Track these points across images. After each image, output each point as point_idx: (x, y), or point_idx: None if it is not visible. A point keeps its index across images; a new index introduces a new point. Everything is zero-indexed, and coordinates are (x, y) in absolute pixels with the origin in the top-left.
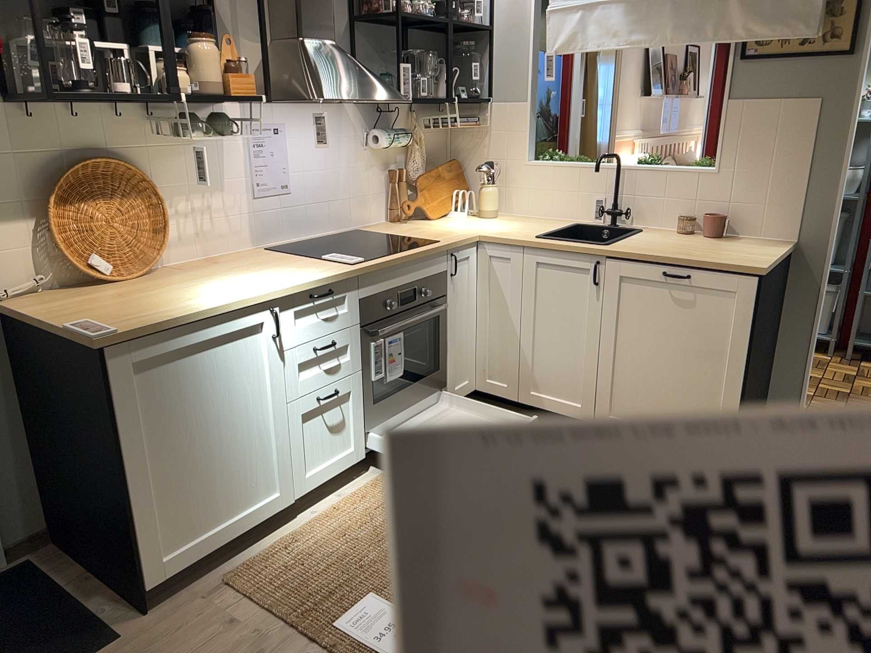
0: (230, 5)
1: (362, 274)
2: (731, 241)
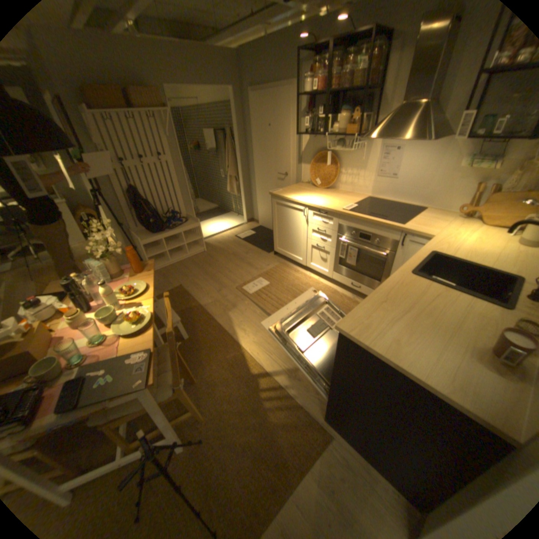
0: (392, 86)
1: (340, 213)
2: (481, 362)
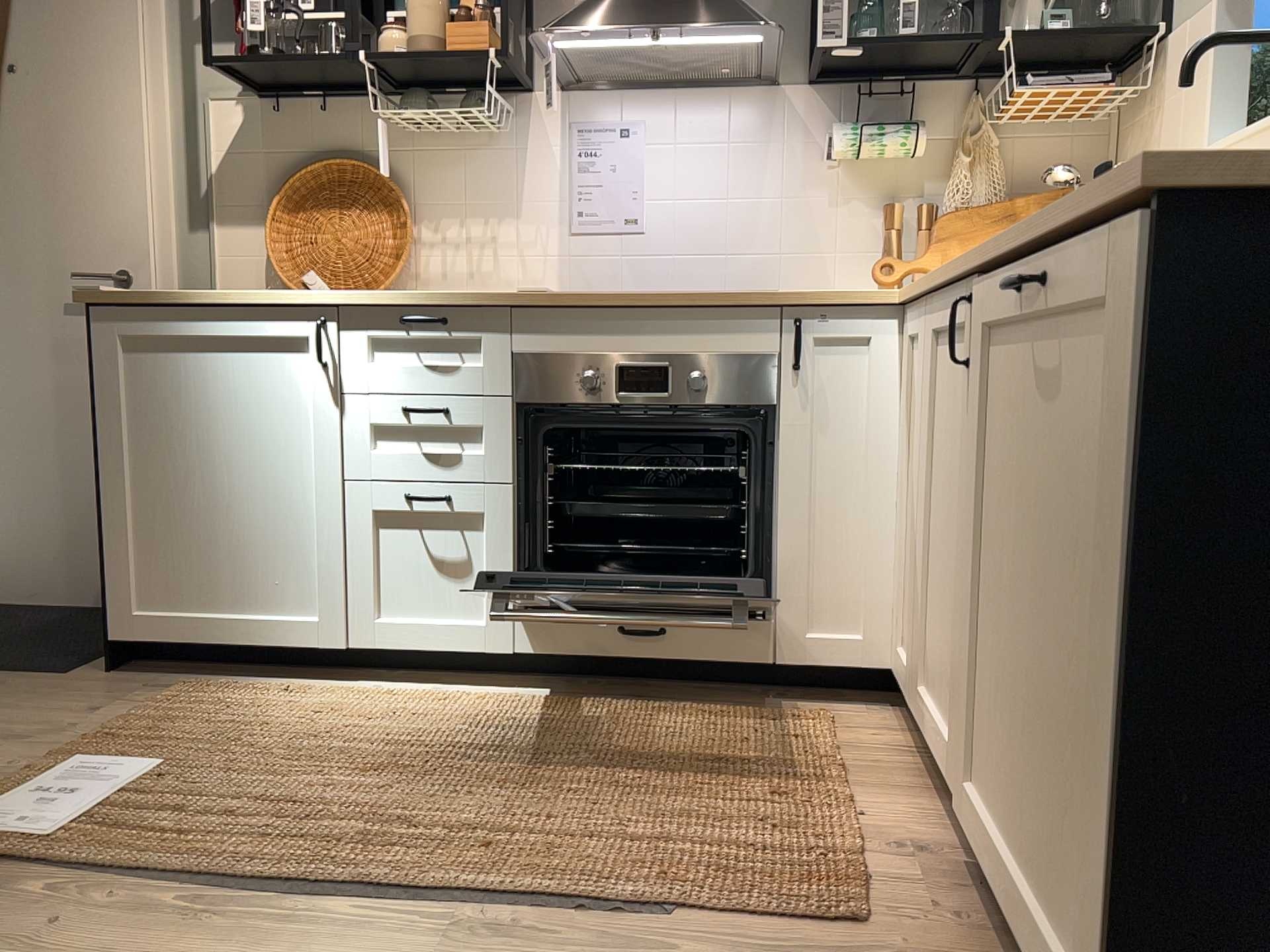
0: None
1: (515, 305)
2: None
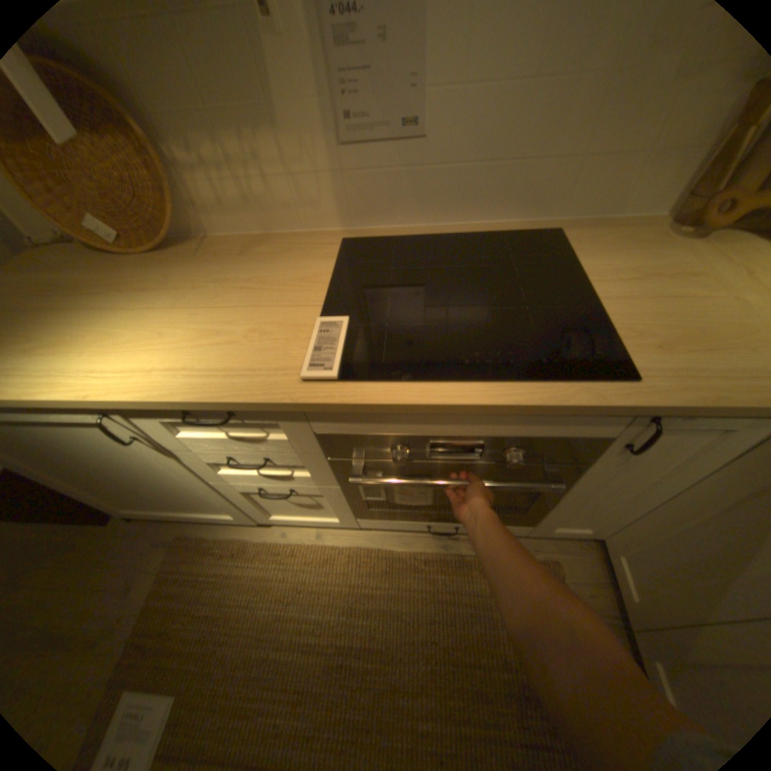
0: None
1: (306, 407)
2: None
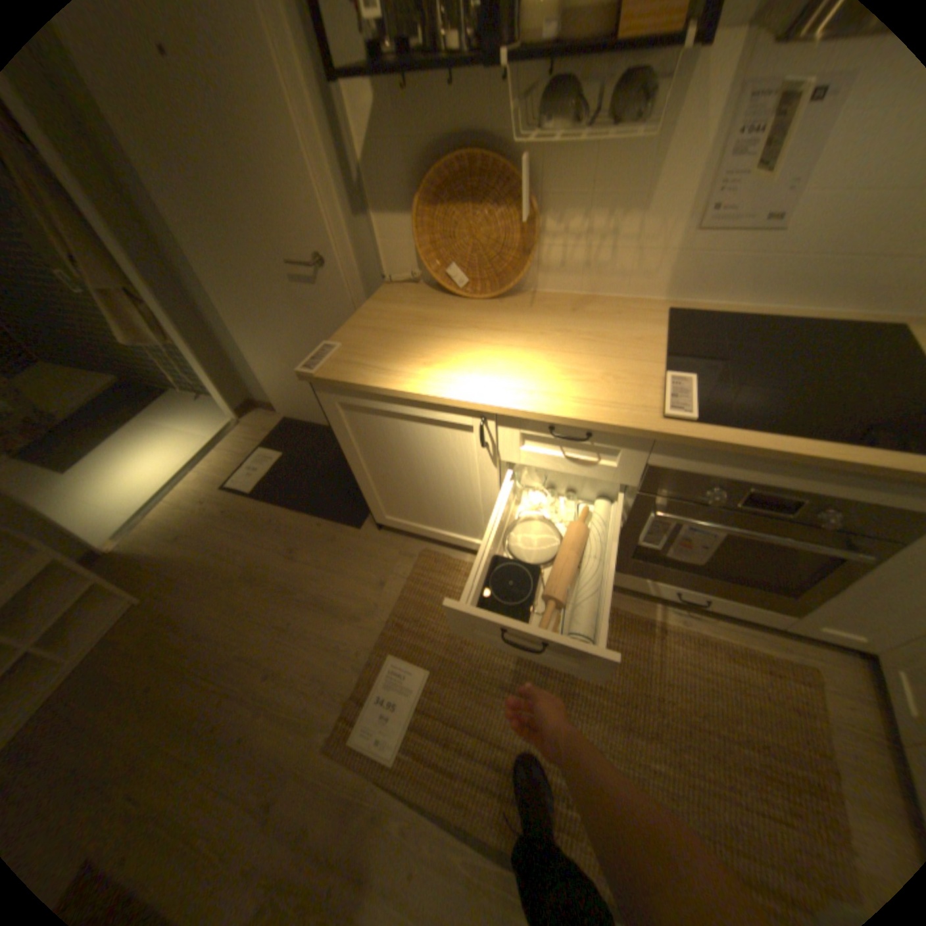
0: None
1: (663, 437)
2: None
